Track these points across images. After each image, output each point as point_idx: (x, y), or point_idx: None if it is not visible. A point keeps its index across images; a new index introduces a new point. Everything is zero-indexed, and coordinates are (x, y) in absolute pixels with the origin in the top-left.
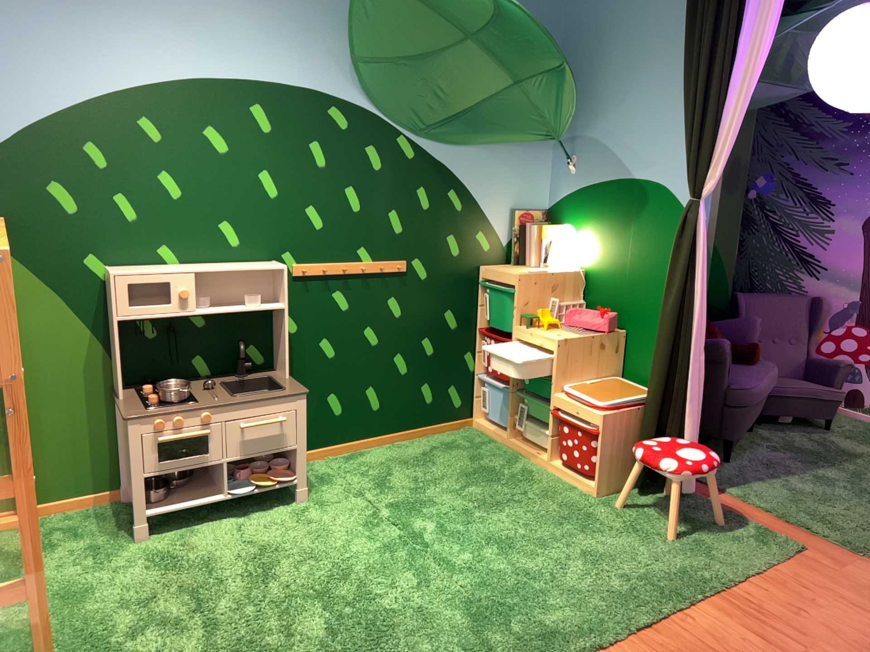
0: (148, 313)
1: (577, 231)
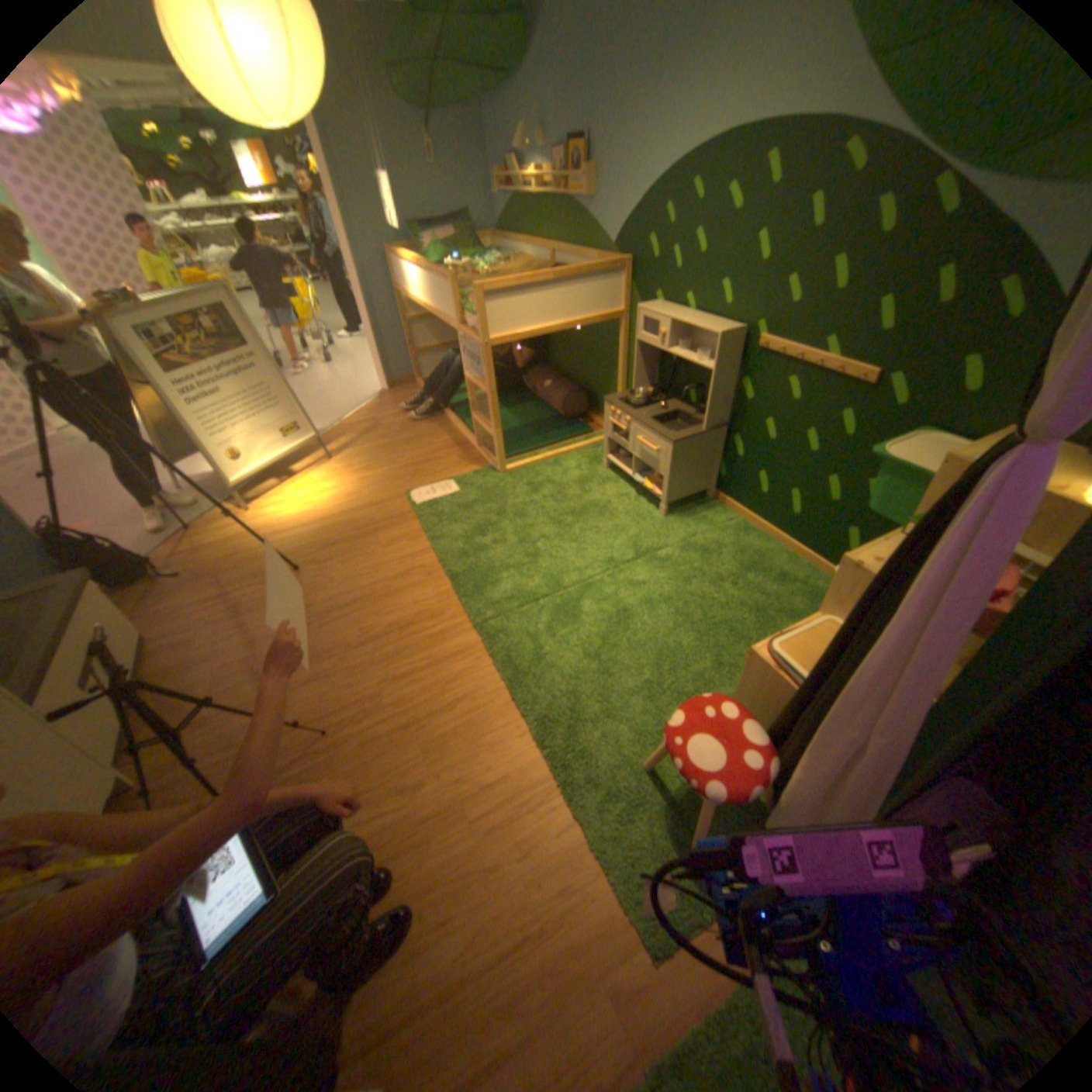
0: (643, 341)
1: None
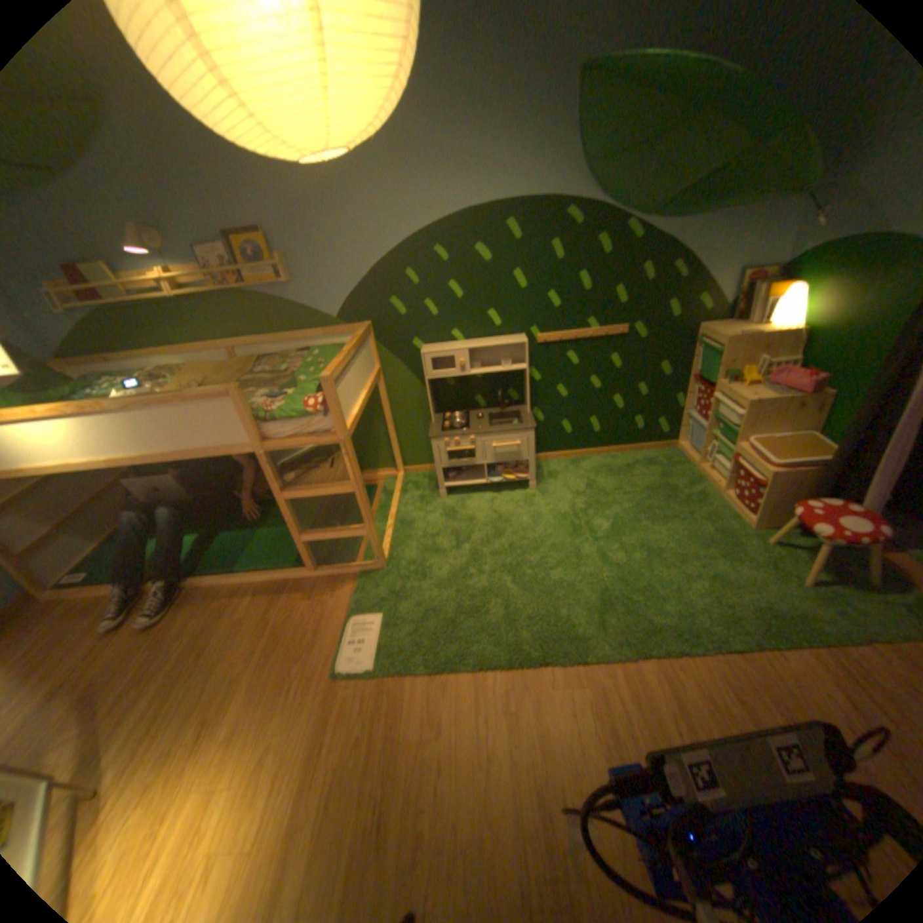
0: (438, 376)
1: (814, 287)
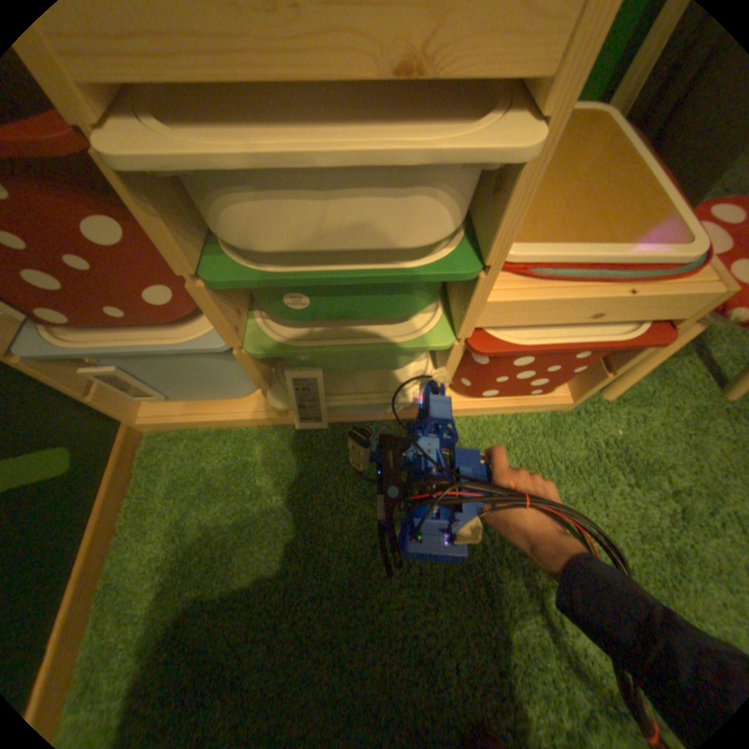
0: None
1: None
